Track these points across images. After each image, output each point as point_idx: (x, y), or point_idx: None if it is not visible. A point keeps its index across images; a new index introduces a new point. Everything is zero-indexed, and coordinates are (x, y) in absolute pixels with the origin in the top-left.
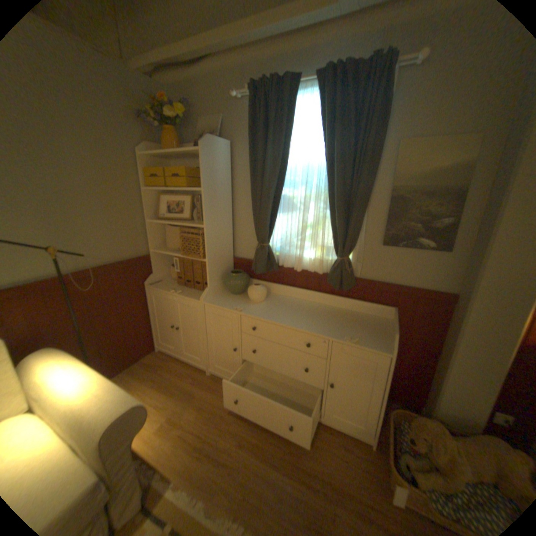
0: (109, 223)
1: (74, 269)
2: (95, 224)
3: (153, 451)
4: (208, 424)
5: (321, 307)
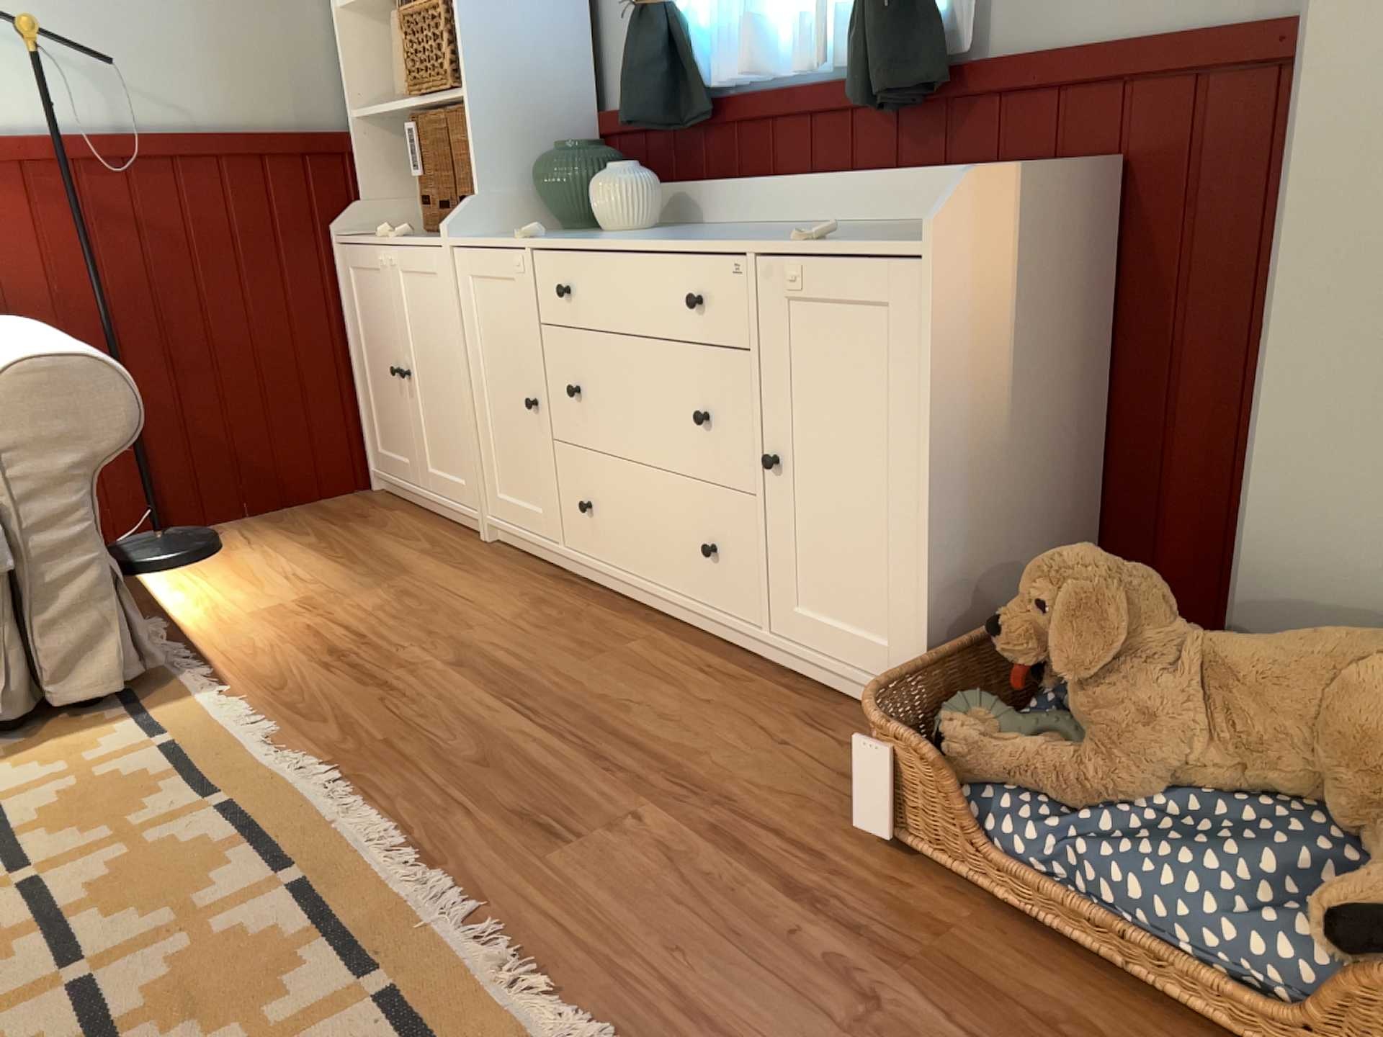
0: (216, 4)
1: (113, 130)
2: (174, 2)
3: (229, 637)
4: (406, 618)
5: (838, 225)
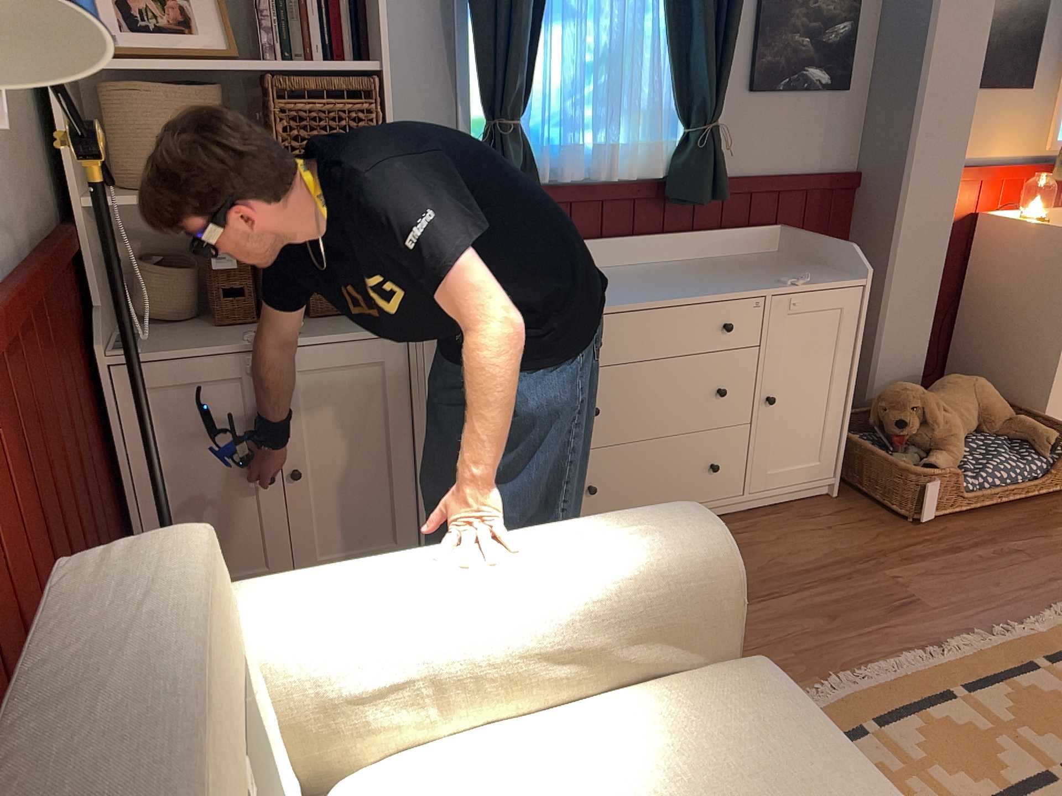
0: None
1: None
2: None
3: None
4: None
5: (659, 266)
